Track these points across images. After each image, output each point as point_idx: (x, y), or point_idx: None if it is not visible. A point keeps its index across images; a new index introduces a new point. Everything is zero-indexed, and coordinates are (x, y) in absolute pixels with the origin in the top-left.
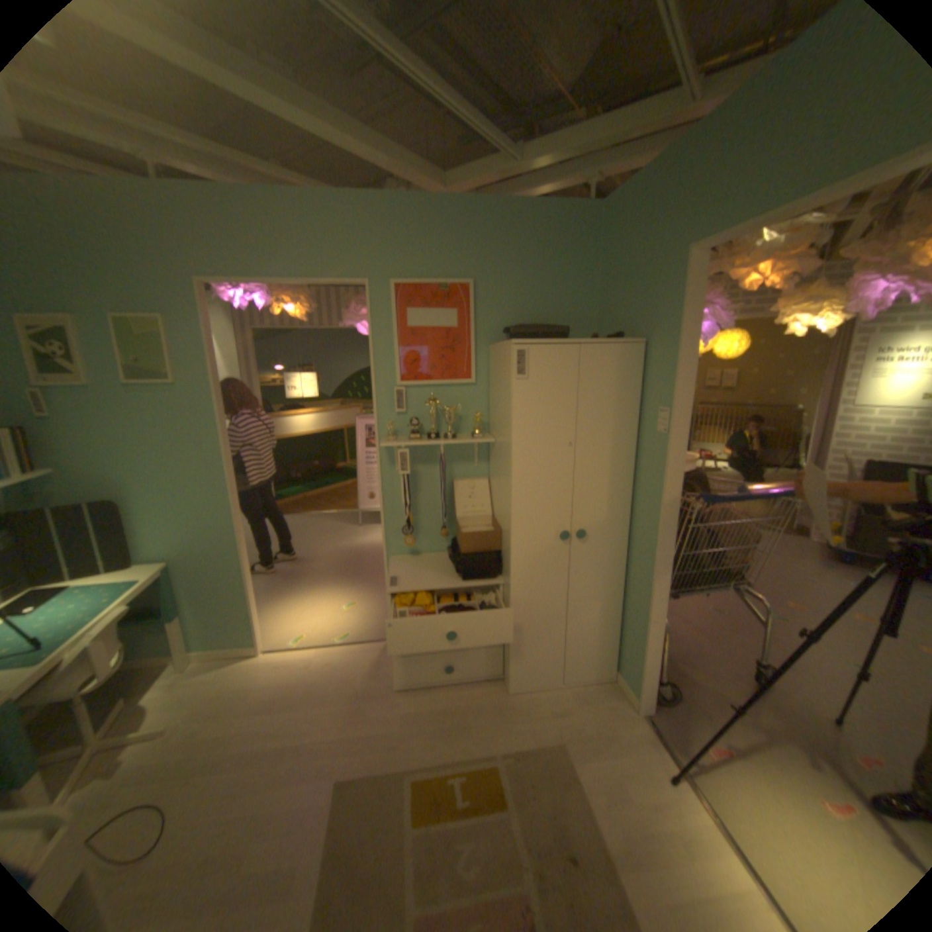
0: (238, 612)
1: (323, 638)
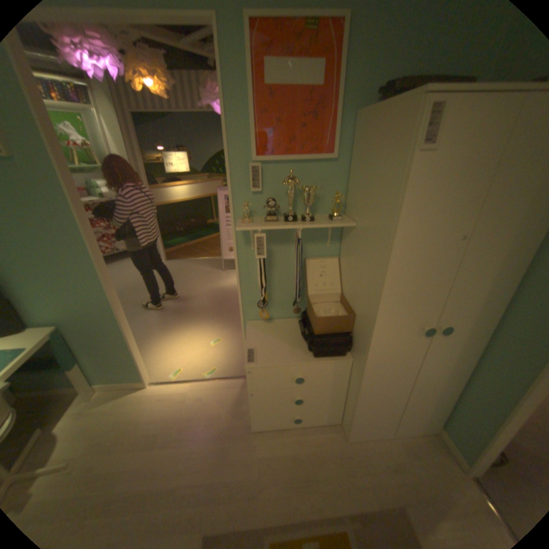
0: (125, 359)
1: (196, 372)
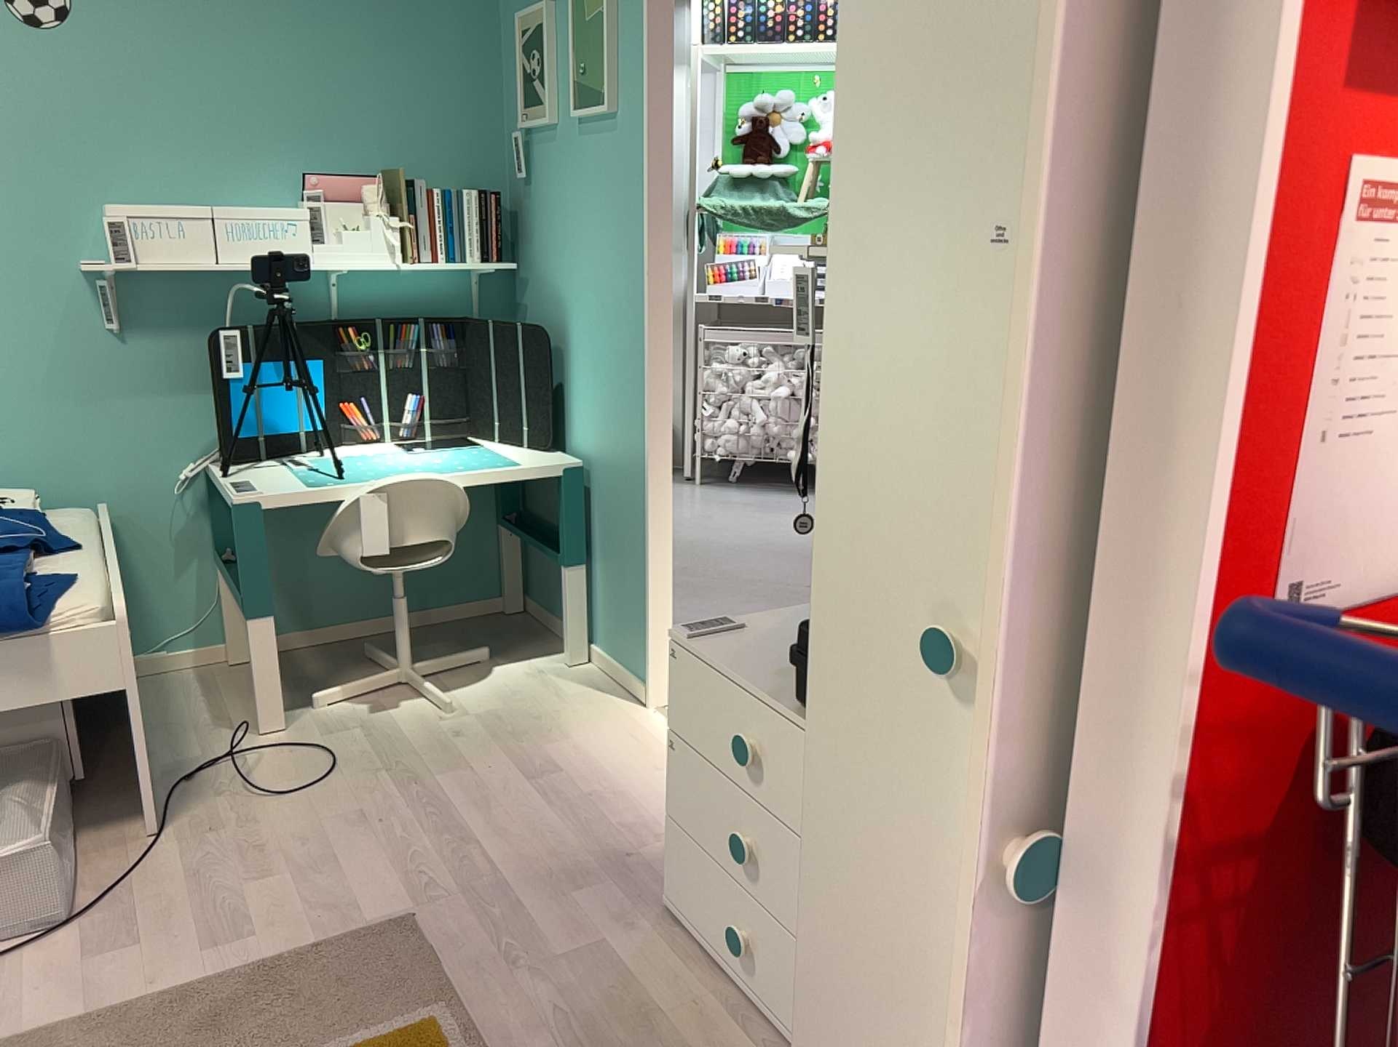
0: (639, 600)
1: None
